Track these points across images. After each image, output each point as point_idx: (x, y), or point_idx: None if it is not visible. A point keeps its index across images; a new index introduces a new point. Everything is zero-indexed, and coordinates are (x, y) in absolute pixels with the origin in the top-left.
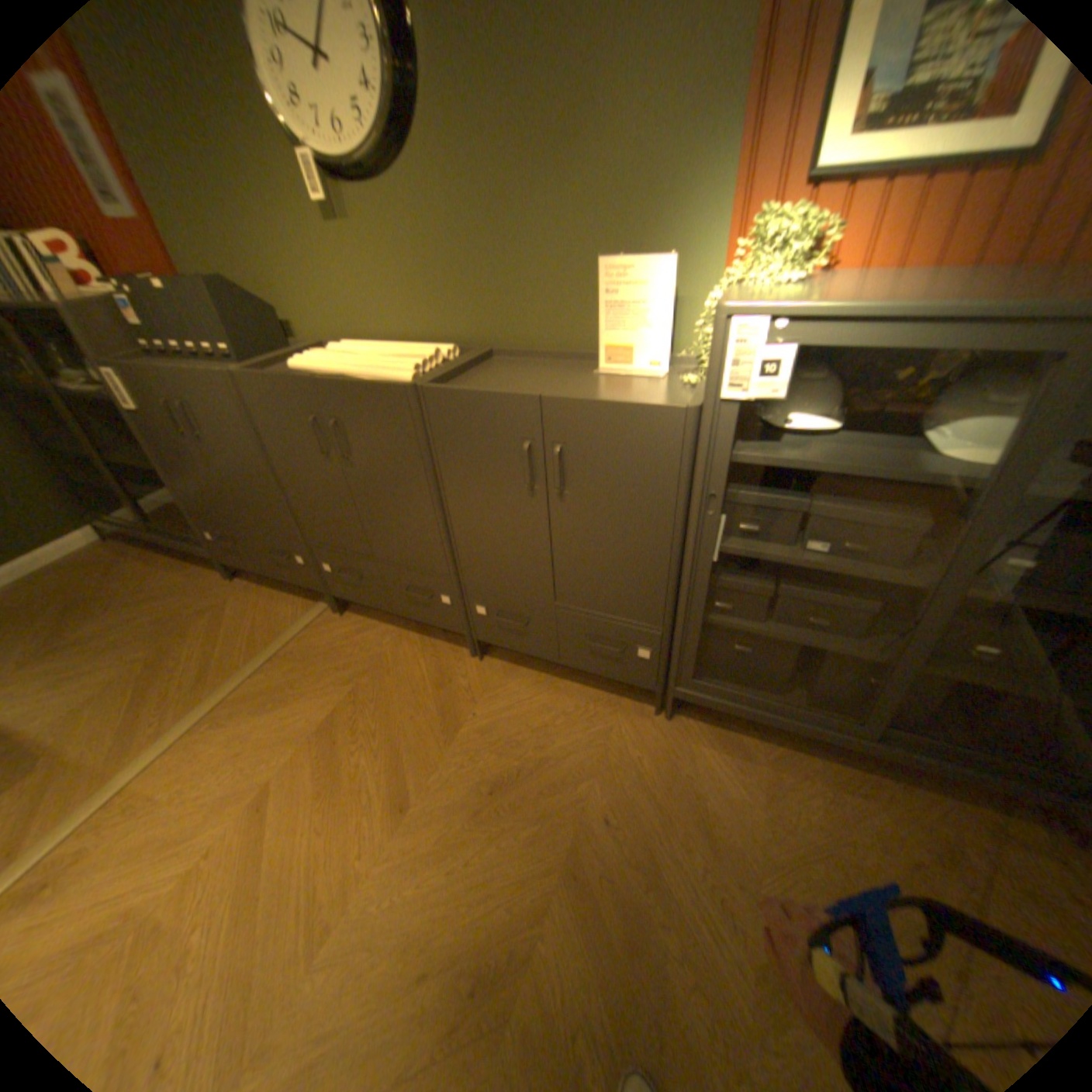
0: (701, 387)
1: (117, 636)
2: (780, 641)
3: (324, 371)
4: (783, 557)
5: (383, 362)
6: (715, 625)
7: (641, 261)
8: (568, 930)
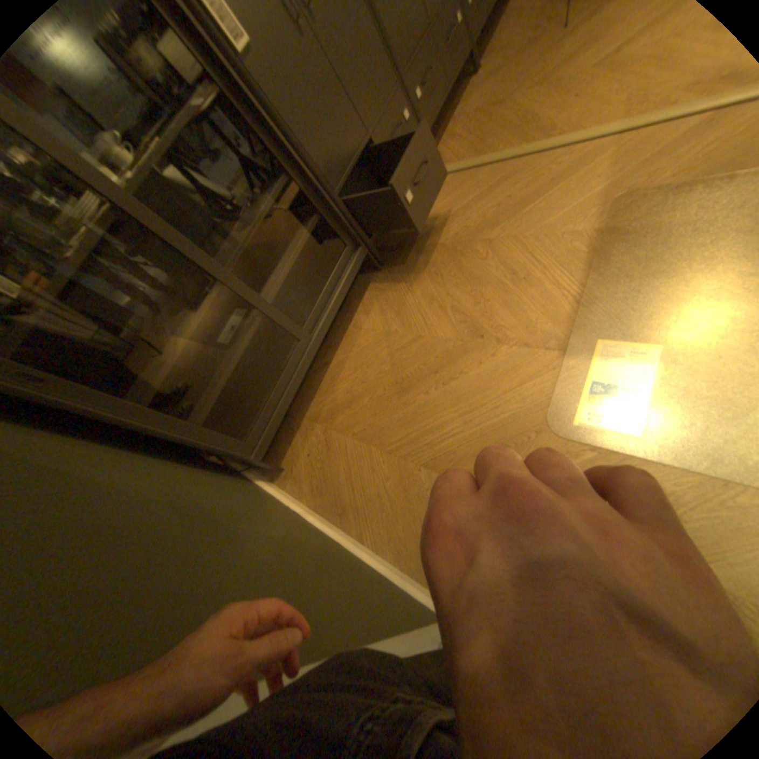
0: None
1: (457, 287)
2: None
3: None
4: None
5: None
6: None
7: None
8: None
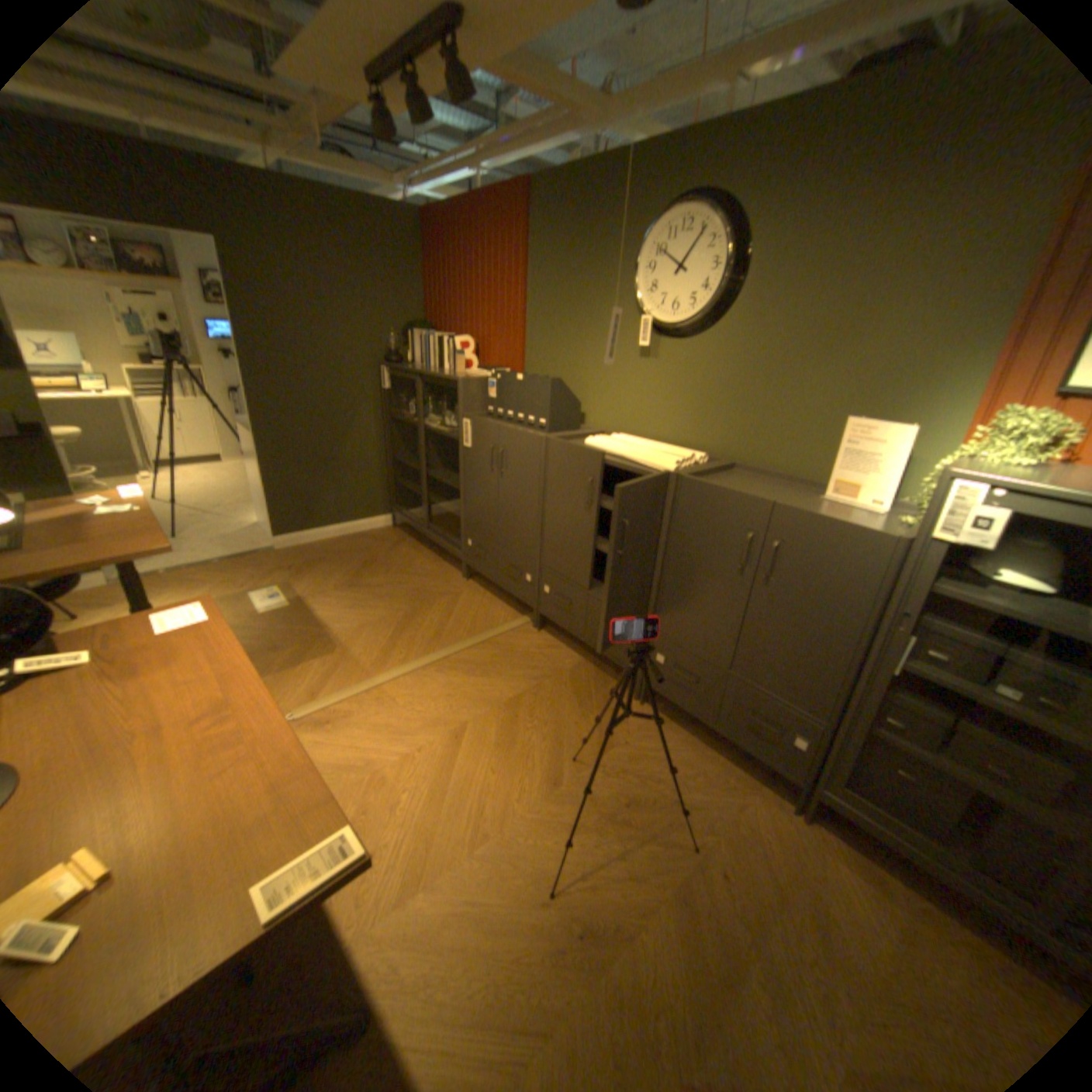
0: (919, 527)
1: (392, 592)
2: (954, 780)
3: (610, 451)
4: (972, 691)
5: (653, 454)
6: (885, 740)
7: (886, 424)
8: (674, 939)
